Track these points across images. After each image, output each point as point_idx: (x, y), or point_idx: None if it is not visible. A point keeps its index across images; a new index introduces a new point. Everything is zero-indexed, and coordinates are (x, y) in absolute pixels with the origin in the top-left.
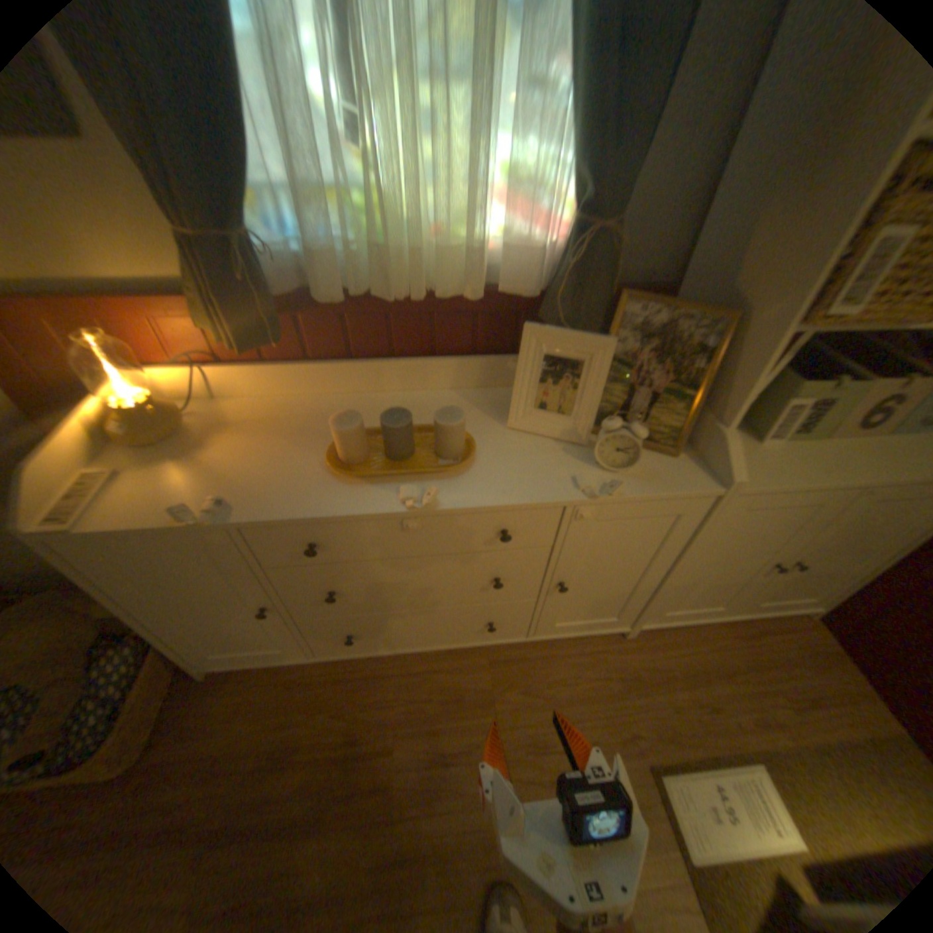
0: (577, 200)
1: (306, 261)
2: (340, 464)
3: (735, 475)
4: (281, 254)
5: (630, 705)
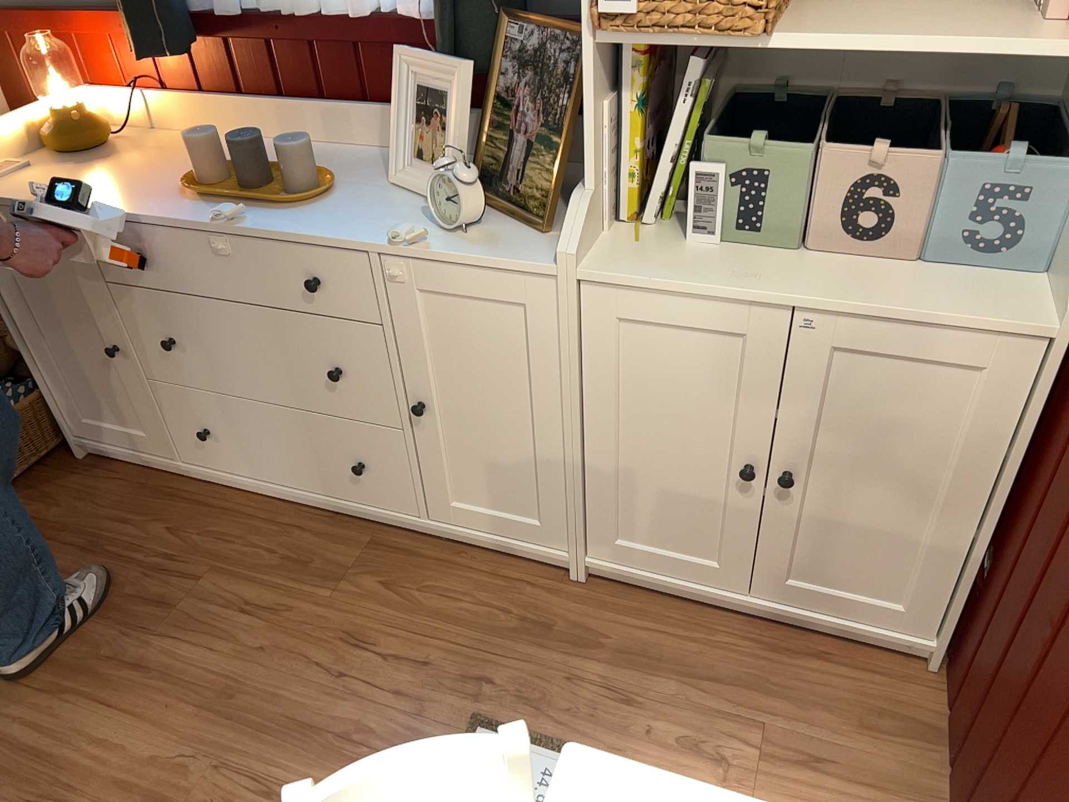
0: None
1: None
2: (196, 184)
3: (566, 246)
4: None
5: (511, 642)
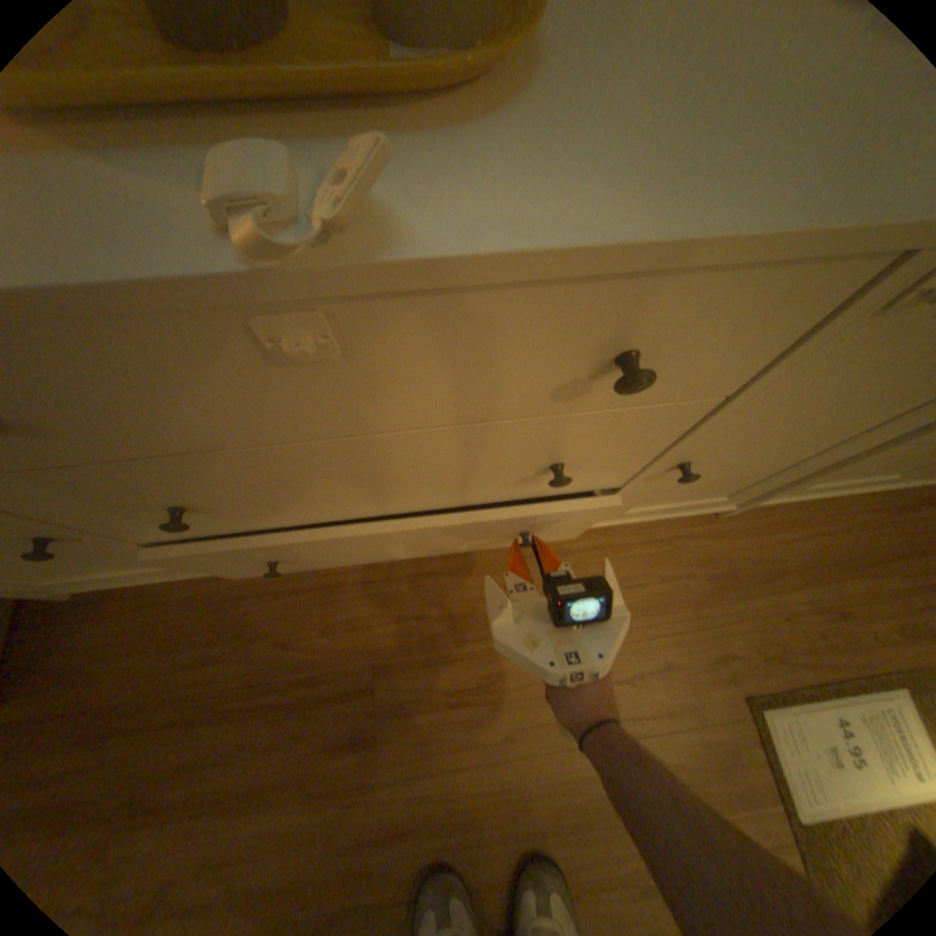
0: None
1: None
2: None
3: None
4: None
5: (721, 613)
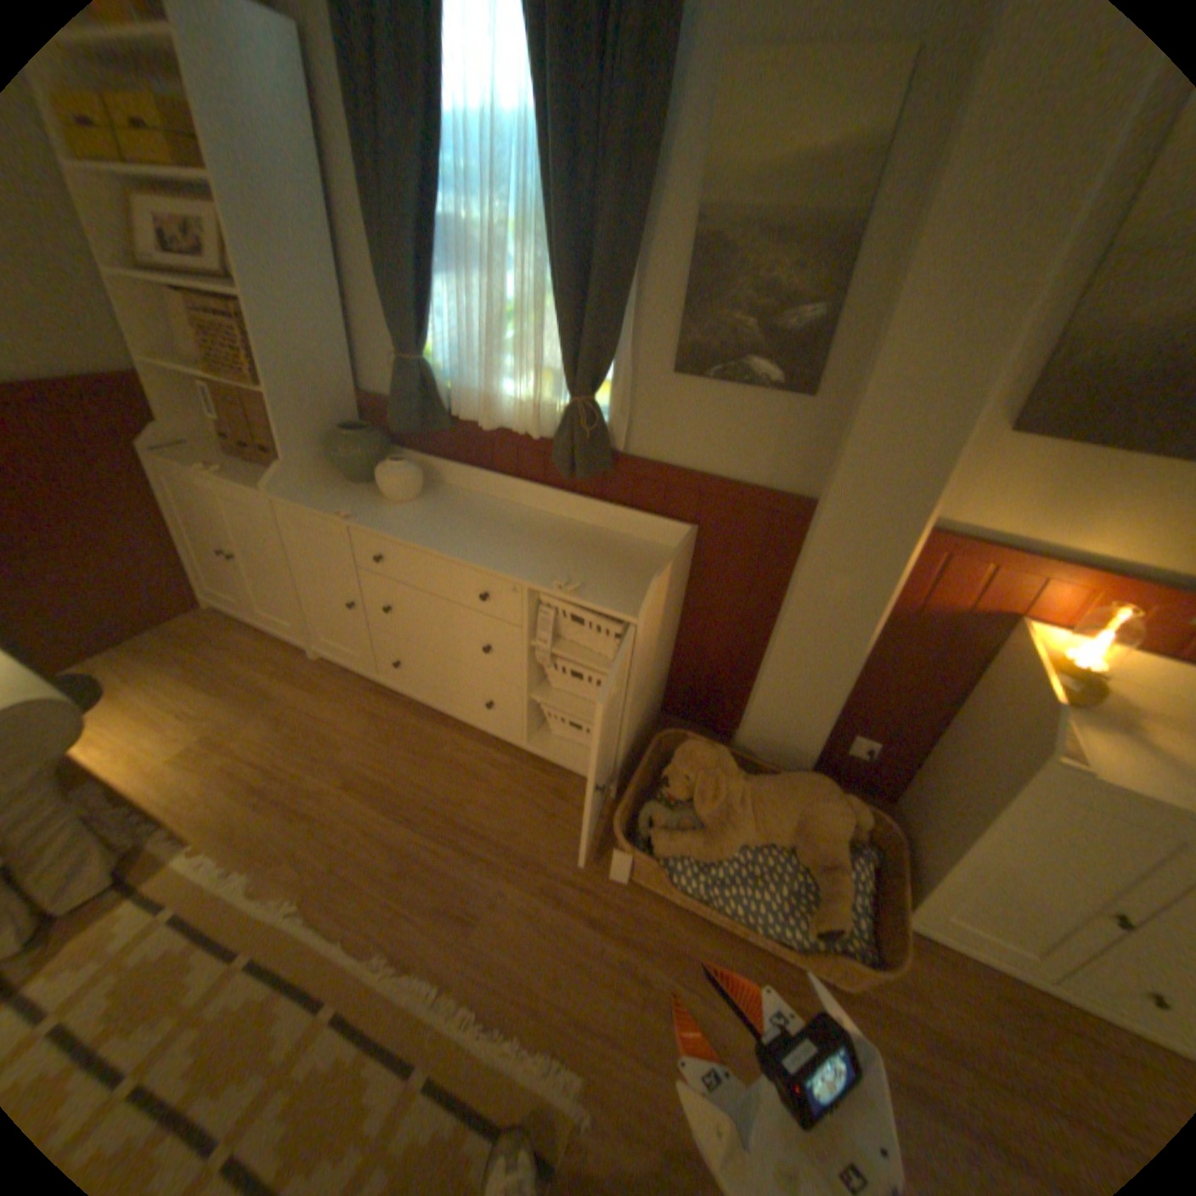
0: None
1: None
2: None
3: None
4: None
5: None
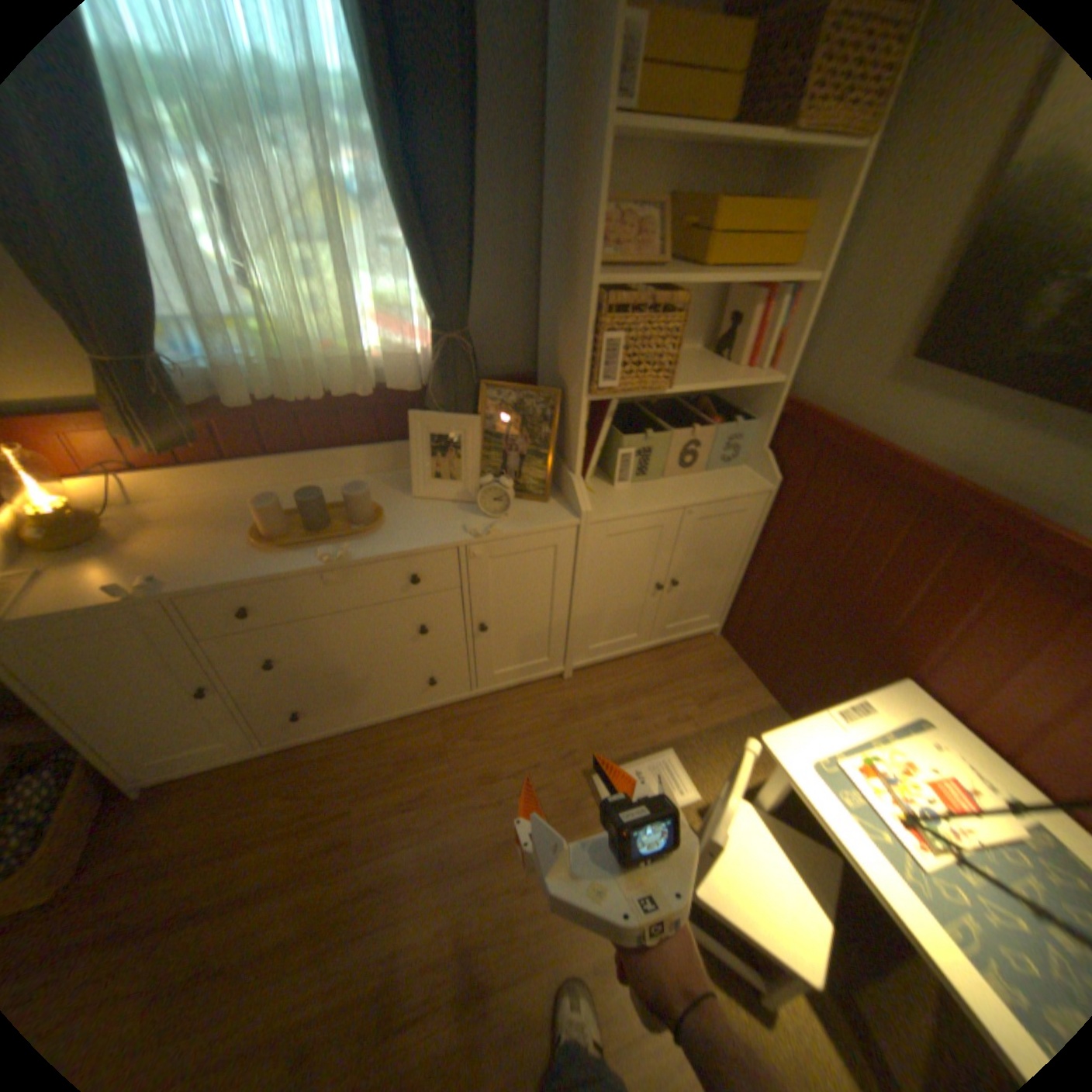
0: (429, 319)
1: (212, 374)
2: (261, 538)
3: (581, 508)
4: (188, 370)
5: (566, 729)
